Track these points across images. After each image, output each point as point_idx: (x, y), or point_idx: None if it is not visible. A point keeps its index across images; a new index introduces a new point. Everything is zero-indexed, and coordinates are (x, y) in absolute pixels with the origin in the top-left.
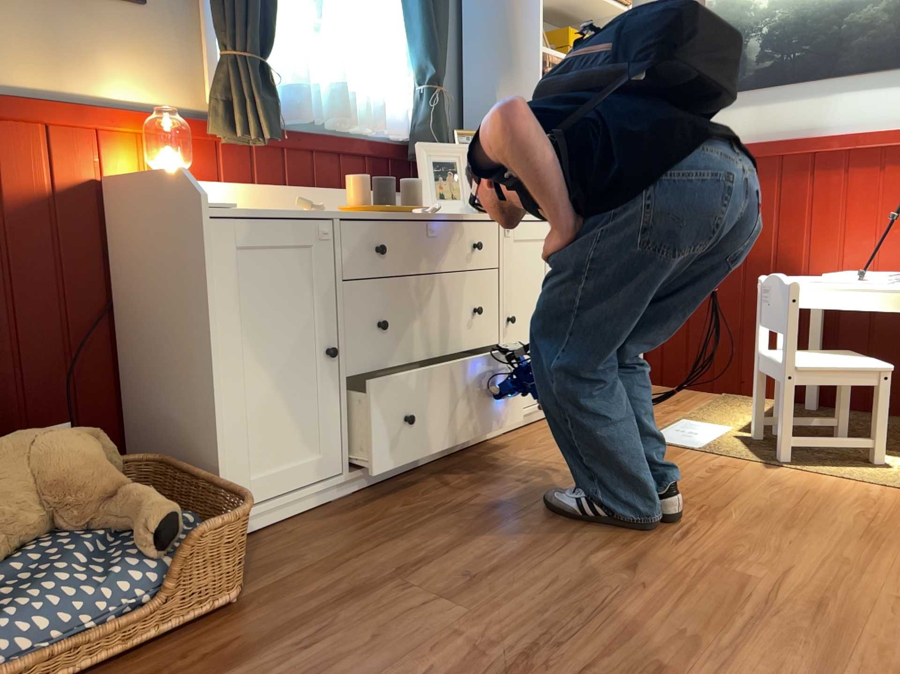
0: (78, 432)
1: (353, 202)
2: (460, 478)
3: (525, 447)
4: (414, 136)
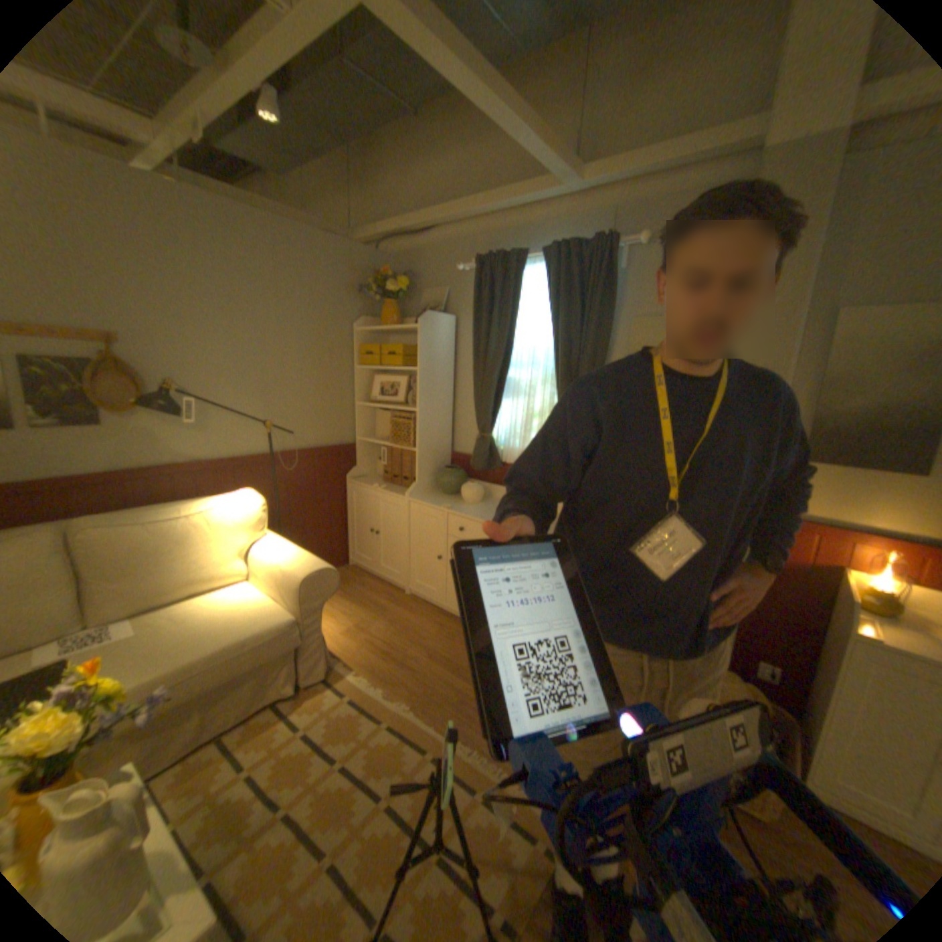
0: (746, 689)
1: None
2: None
3: None
4: None
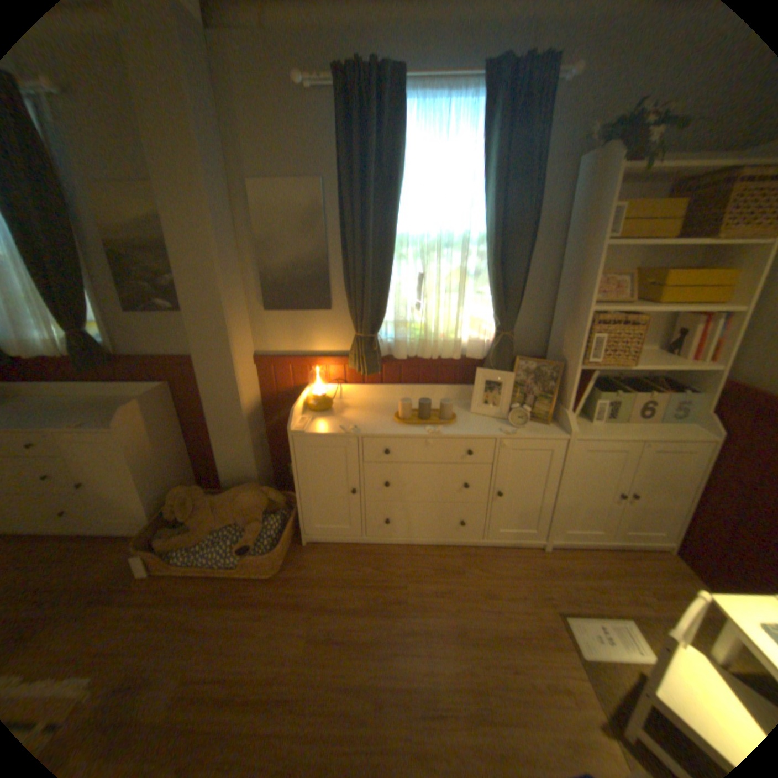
0: (258, 492)
1: (400, 413)
2: (418, 568)
3: (483, 567)
4: (487, 357)
